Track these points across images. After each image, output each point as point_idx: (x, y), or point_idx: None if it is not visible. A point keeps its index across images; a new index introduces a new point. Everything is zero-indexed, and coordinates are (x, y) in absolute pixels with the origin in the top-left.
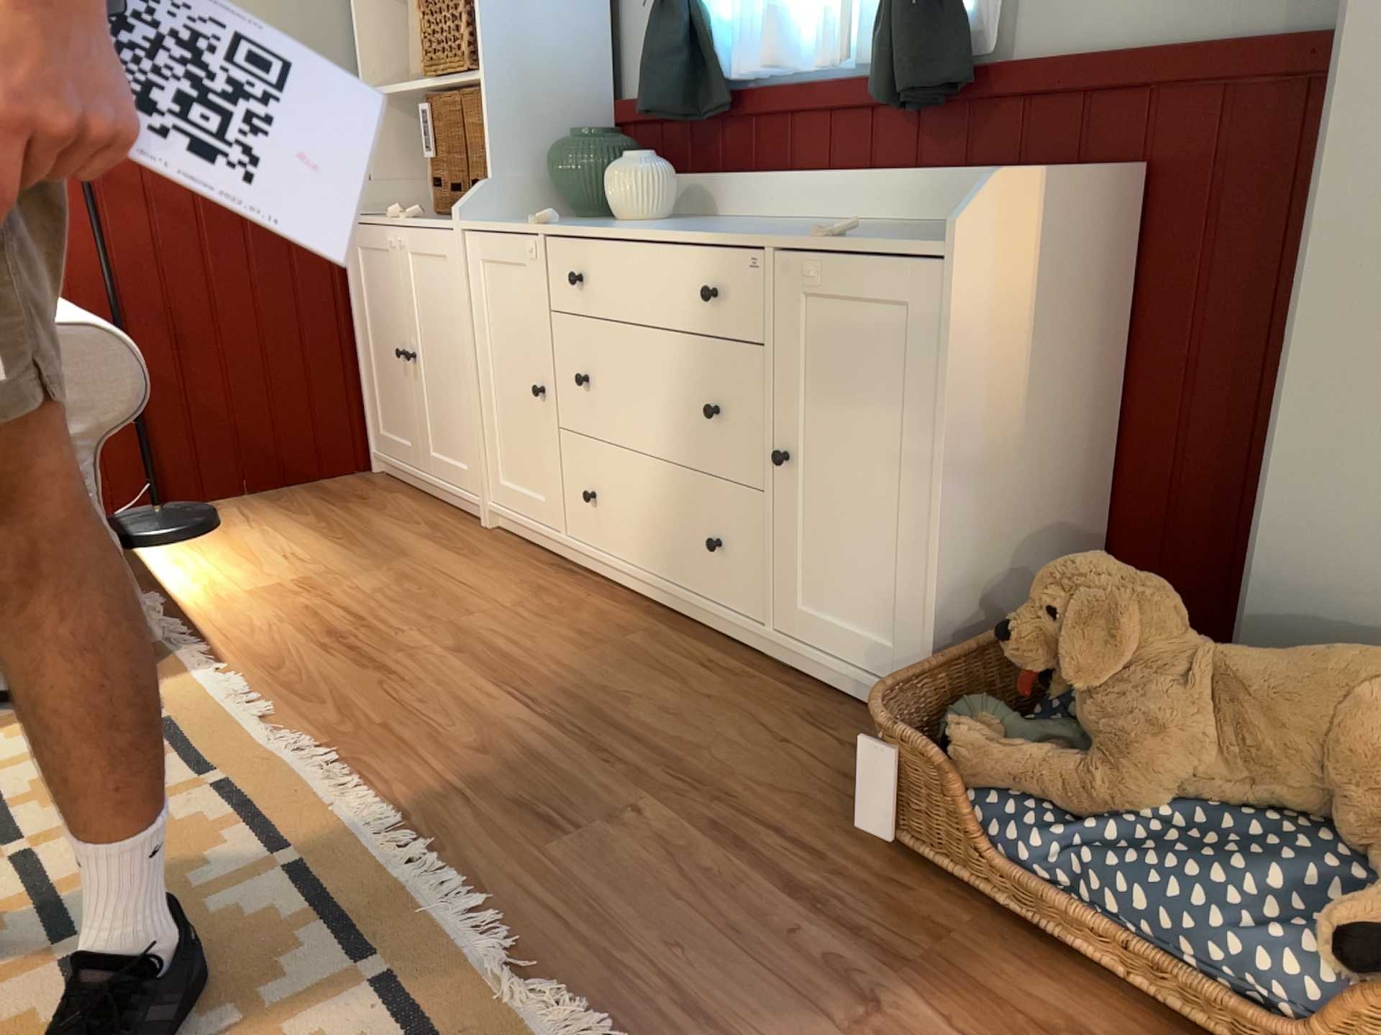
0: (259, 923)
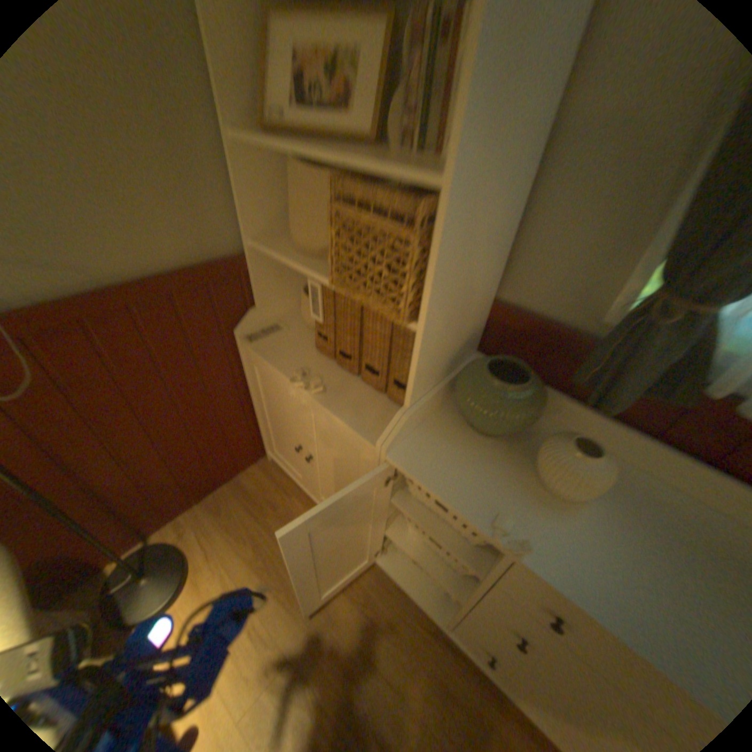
0: None
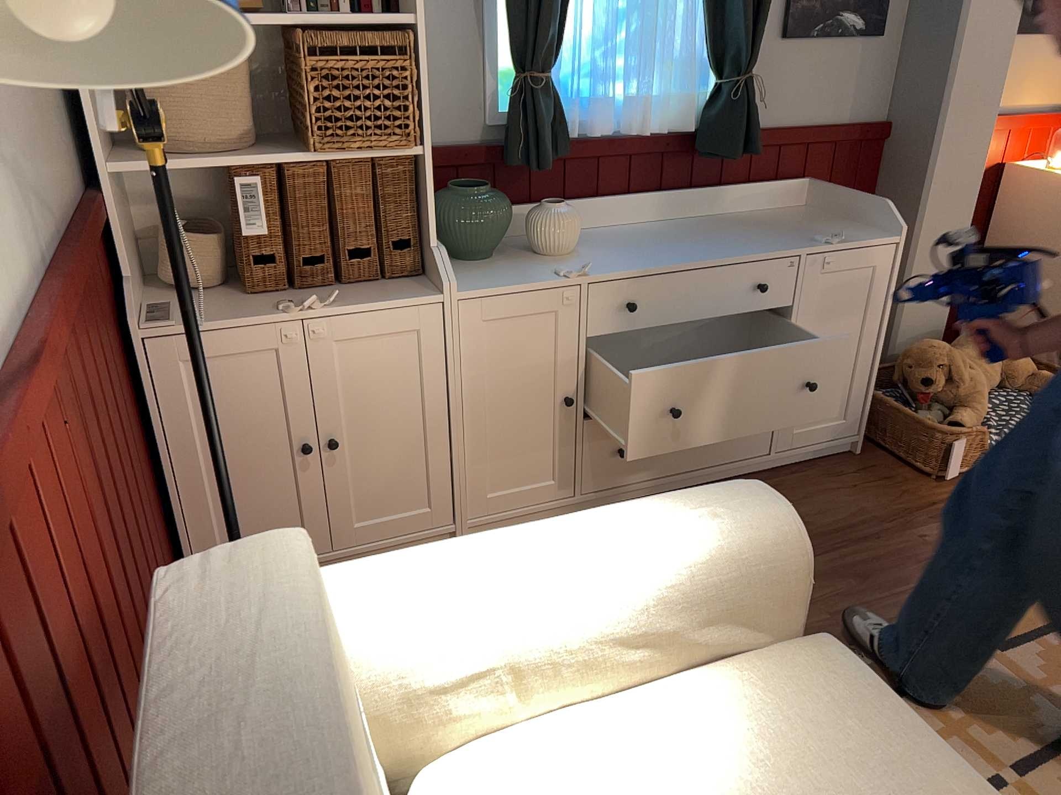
0: (1049, 661)
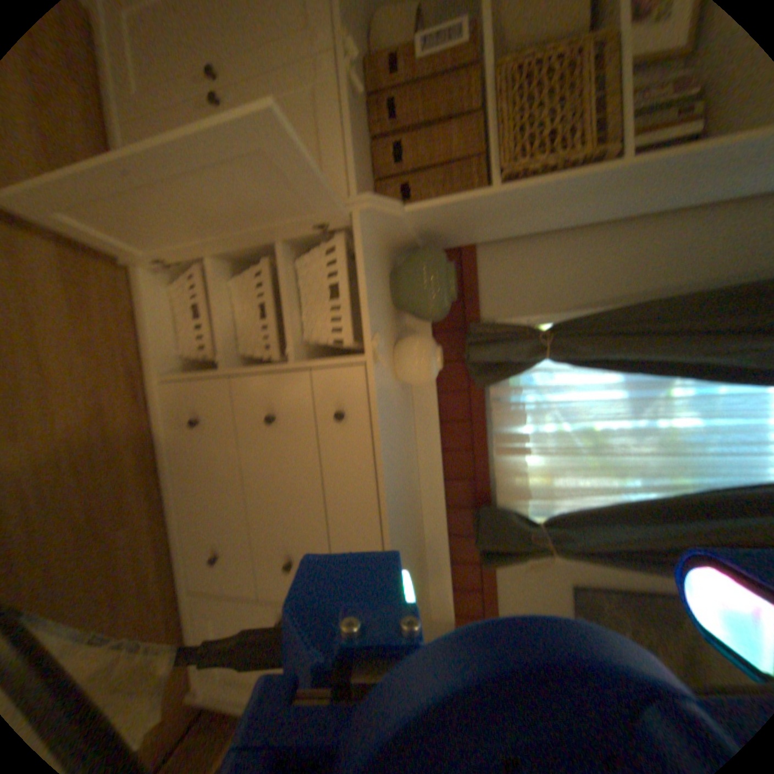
0: None
